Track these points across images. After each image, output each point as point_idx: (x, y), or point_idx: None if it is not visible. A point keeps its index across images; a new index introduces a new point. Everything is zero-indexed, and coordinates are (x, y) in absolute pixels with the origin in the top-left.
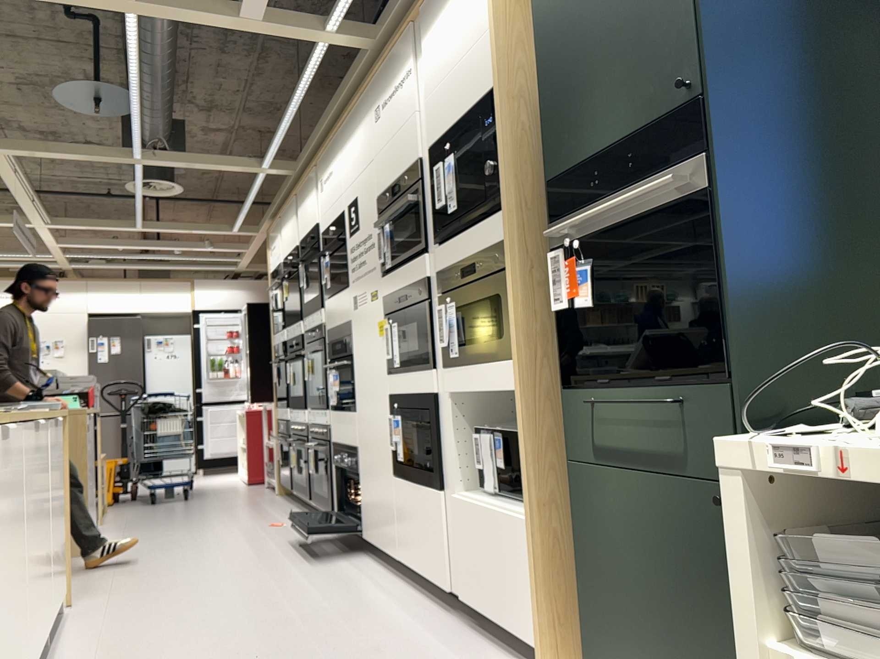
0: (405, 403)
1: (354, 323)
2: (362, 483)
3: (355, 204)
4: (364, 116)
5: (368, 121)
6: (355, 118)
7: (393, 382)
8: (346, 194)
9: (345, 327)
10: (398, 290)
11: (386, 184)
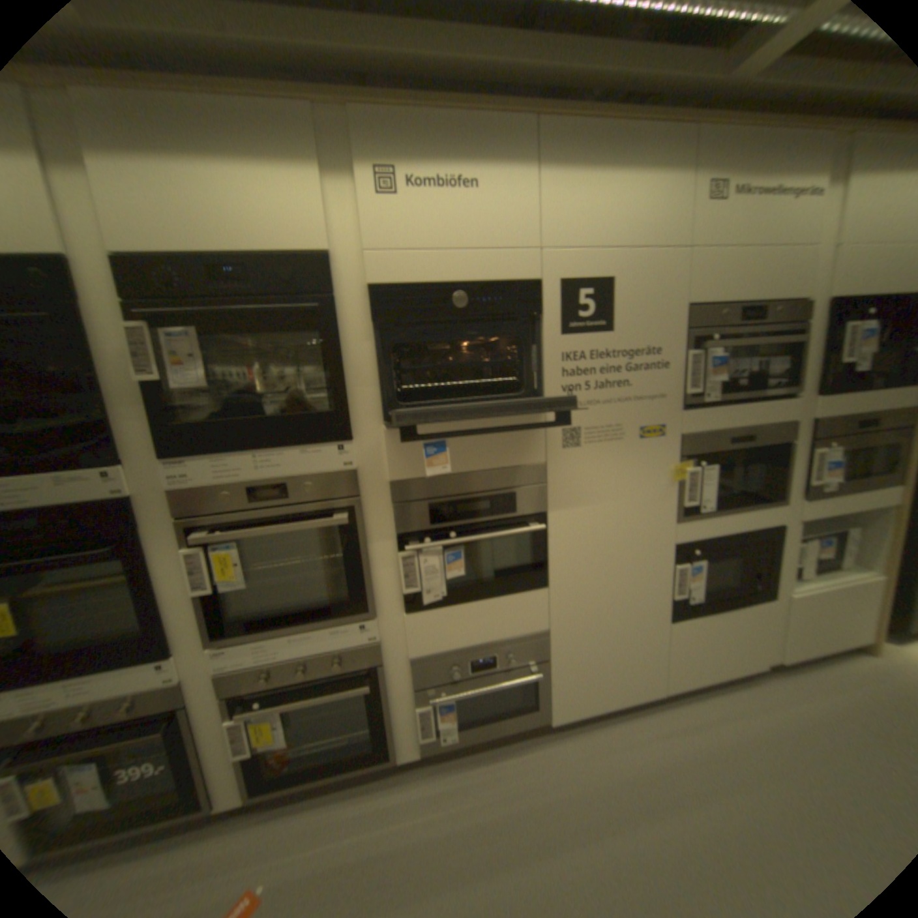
0: (721, 544)
1: (564, 467)
2: (559, 668)
3: (603, 287)
4: (670, 163)
5: (685, 180)
6: (630, 145)
7: (692, 529)
8: (563, 258)
9: (519, 473)
10: (730, 429)
11: (724, 297)
